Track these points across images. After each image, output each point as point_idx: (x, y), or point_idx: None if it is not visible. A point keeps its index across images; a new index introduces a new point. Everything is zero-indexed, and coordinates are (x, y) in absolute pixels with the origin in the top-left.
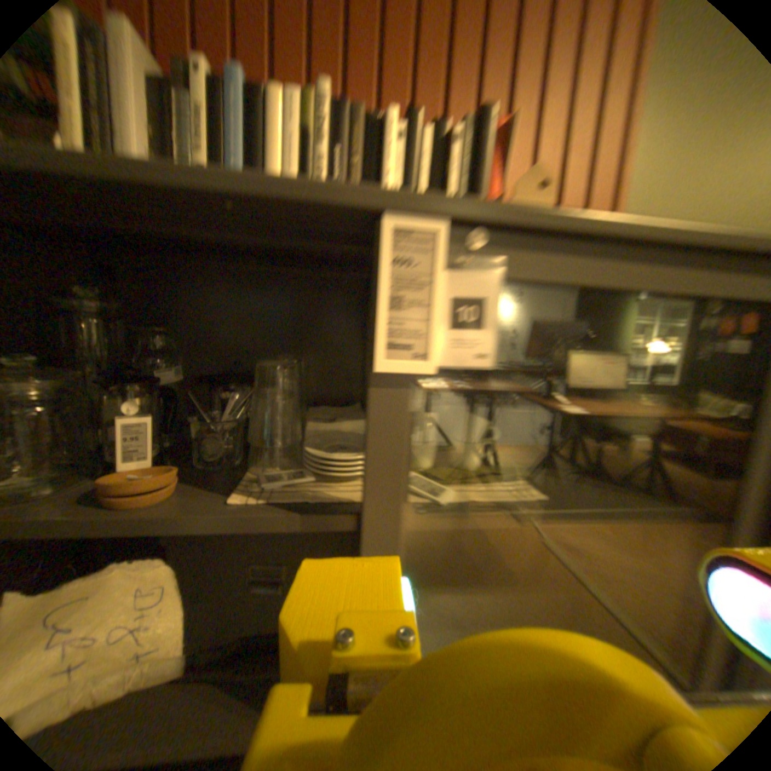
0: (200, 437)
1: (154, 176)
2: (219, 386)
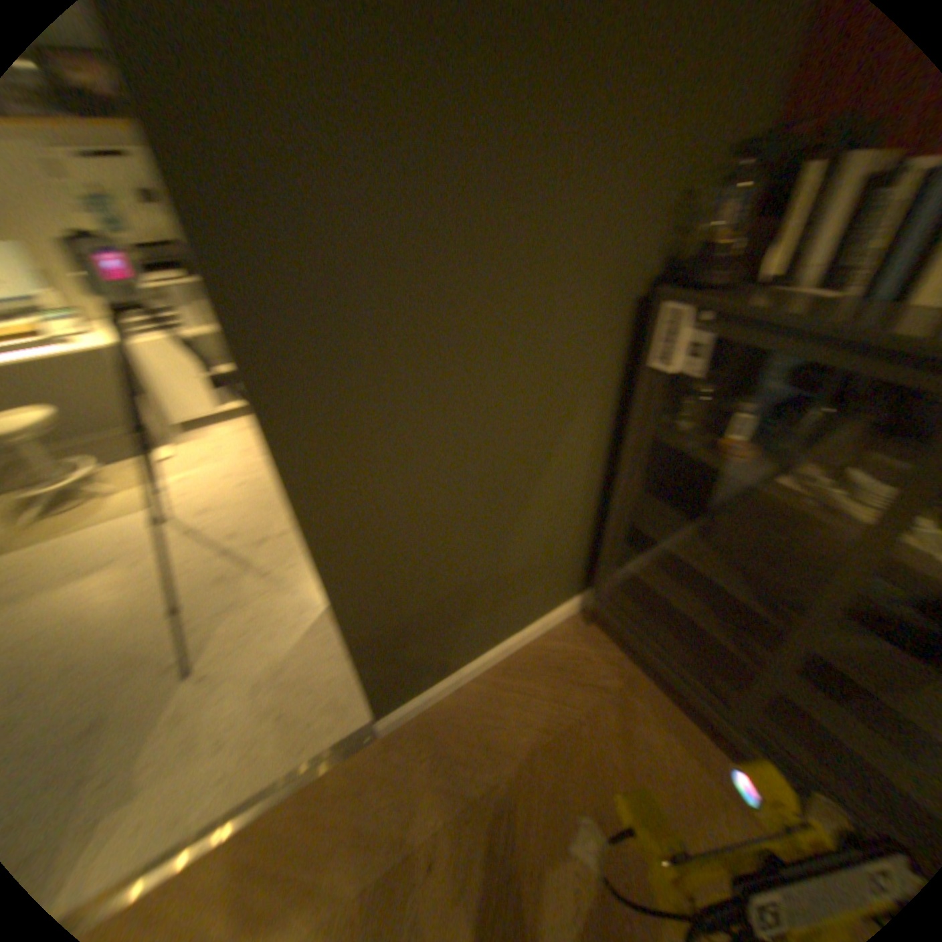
0: (783, 434)
1: (821, 329)
2: (814, 401)
